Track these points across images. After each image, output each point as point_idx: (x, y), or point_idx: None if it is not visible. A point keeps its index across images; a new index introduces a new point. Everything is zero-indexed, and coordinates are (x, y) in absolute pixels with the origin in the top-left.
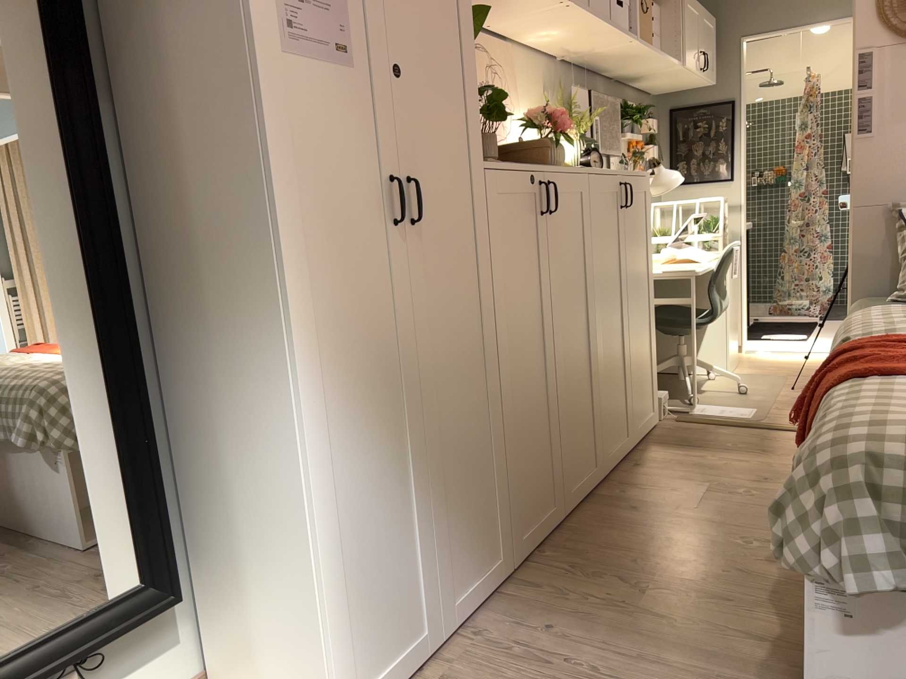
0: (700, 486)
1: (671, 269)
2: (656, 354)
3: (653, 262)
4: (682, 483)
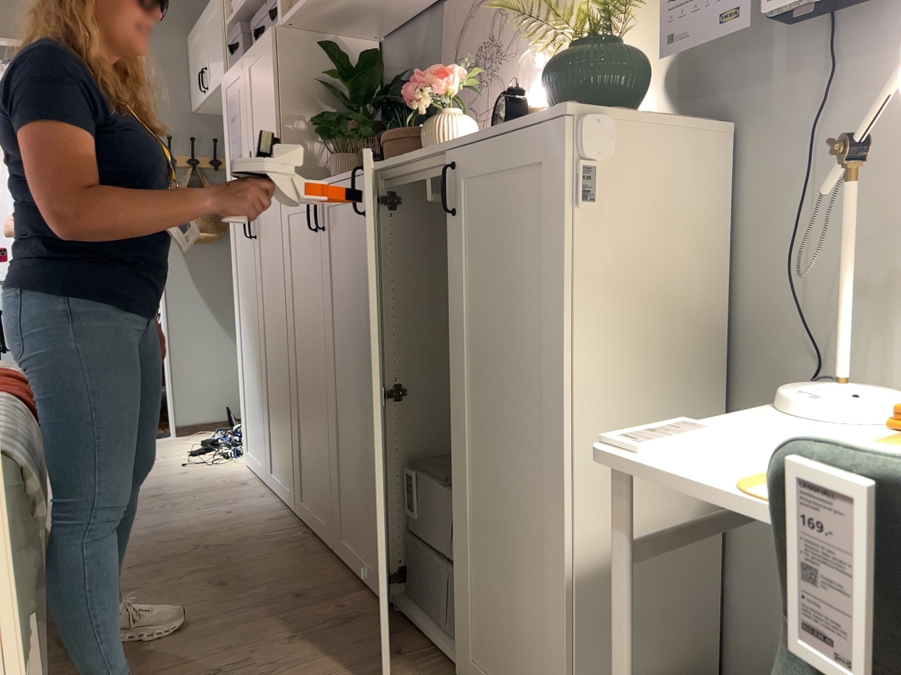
0: (269, 668)
1: (726, 445)
2: (562, 615)
3: (567, 365)
4: (299, 662)
